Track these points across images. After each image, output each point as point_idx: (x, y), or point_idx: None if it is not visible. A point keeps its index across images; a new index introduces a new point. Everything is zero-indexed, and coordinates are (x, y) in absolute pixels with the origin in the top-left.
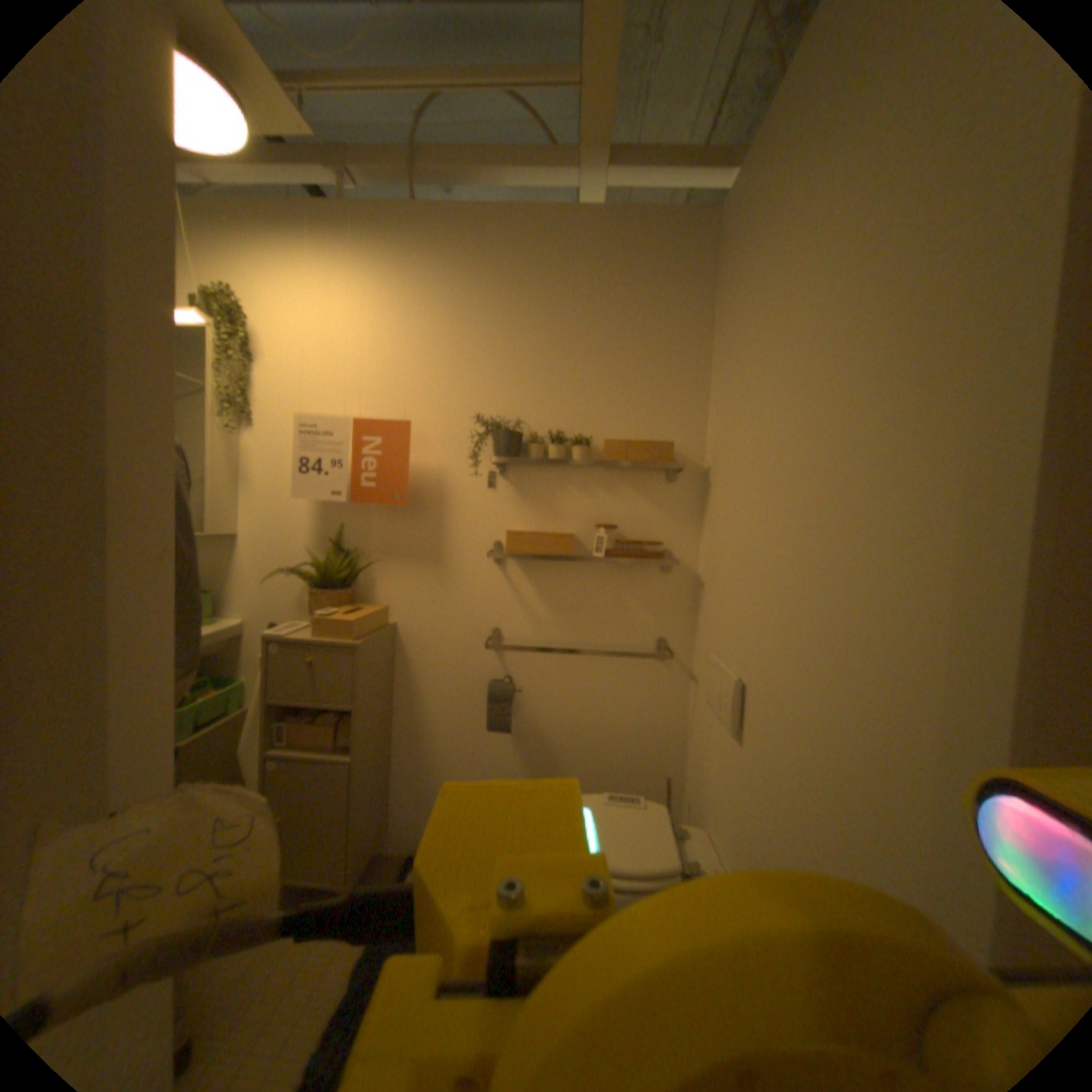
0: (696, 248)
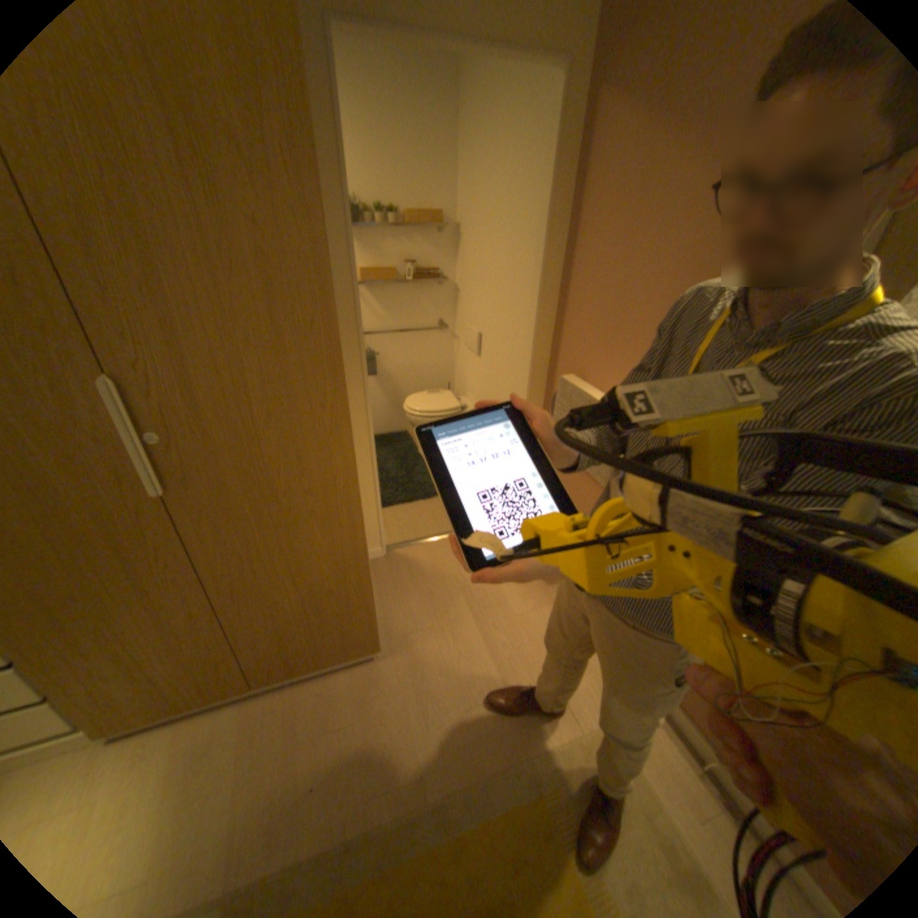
0: (446, 73)
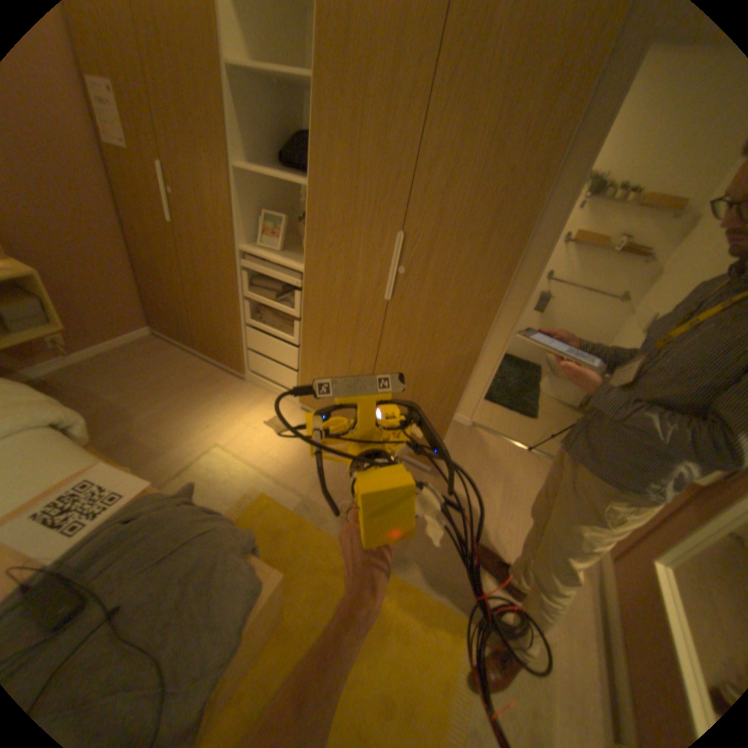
0: None
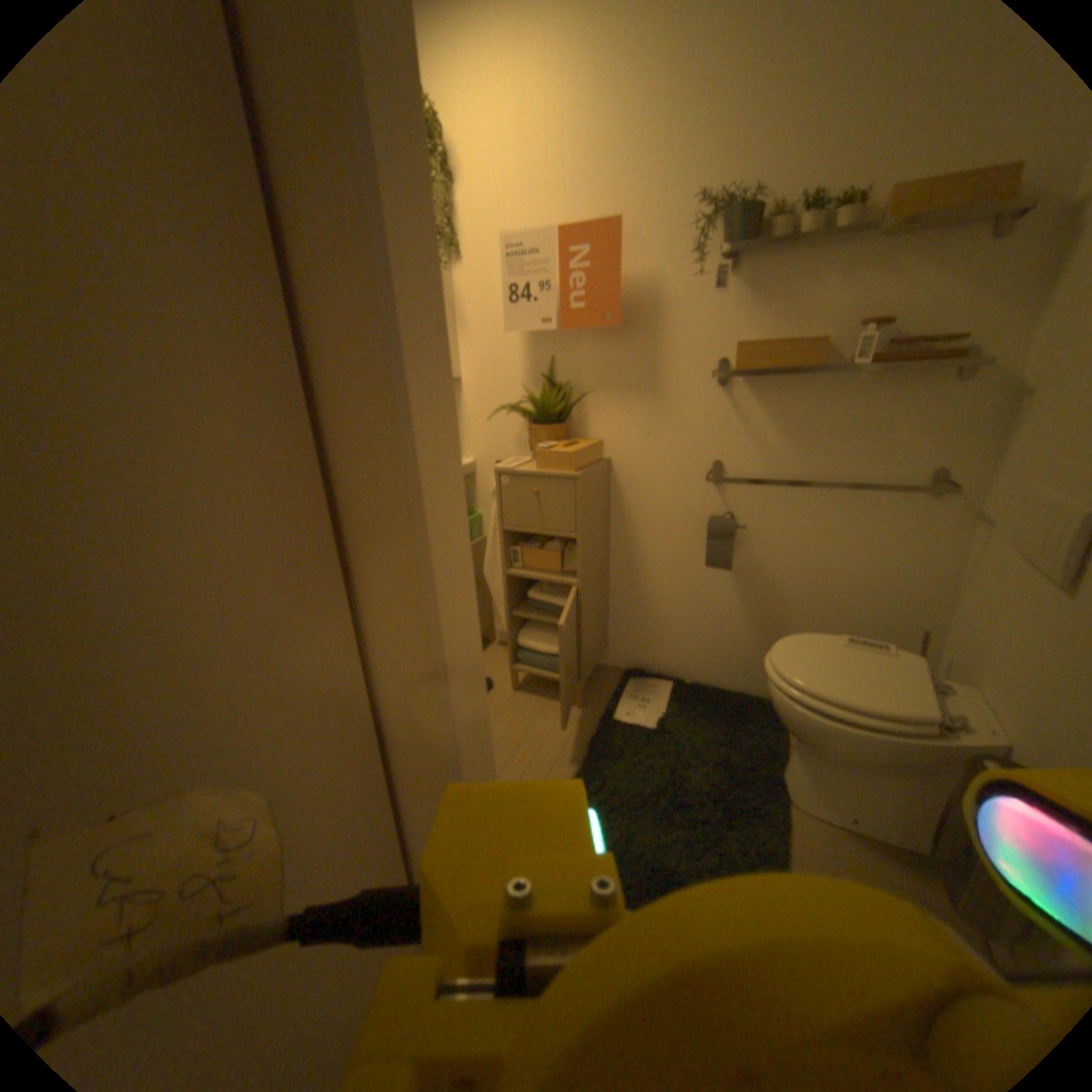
0: None
